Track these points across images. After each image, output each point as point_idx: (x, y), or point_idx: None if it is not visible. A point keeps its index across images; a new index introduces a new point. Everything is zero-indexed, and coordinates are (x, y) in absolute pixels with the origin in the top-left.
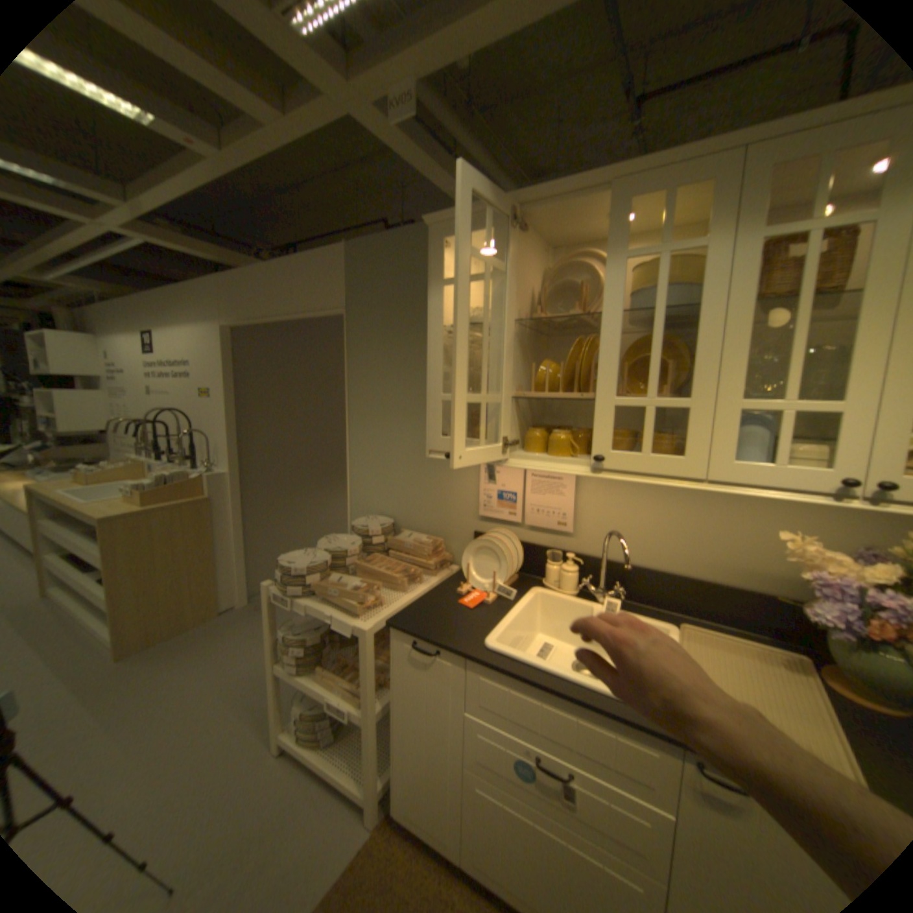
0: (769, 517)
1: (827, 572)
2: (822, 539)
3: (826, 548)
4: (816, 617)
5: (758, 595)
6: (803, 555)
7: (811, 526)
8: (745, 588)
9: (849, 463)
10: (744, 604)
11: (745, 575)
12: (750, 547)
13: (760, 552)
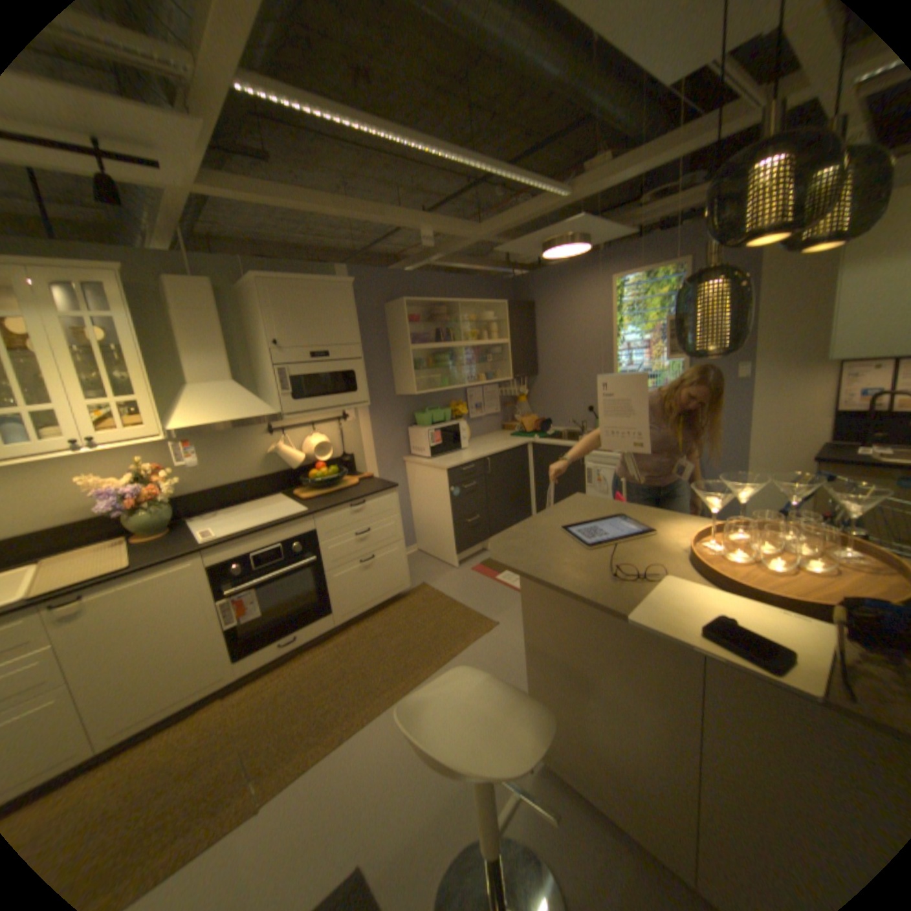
0: (72, 473)
1: (102, 488)
2: (106, 474)
3: (107, 478)
4: (99, 510)
5: (87, 519)
6: (91, 485)
7: (98, 470)
8: (78, 519)
9: (70, 432)
10: (81, 529)
11: (74, 512)
12: (69, 494)
13: (76, 494)
